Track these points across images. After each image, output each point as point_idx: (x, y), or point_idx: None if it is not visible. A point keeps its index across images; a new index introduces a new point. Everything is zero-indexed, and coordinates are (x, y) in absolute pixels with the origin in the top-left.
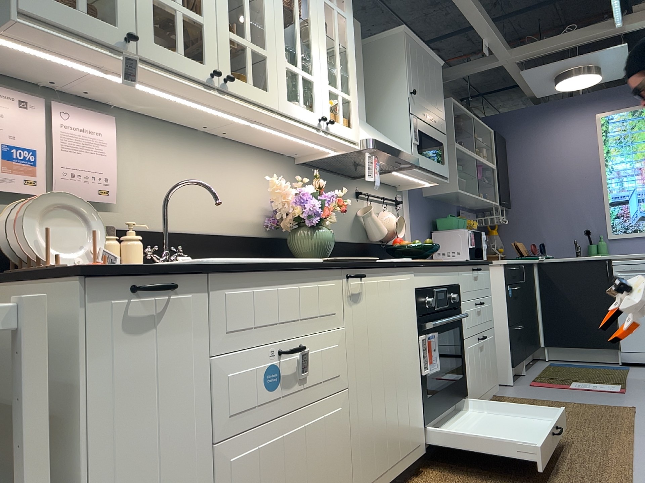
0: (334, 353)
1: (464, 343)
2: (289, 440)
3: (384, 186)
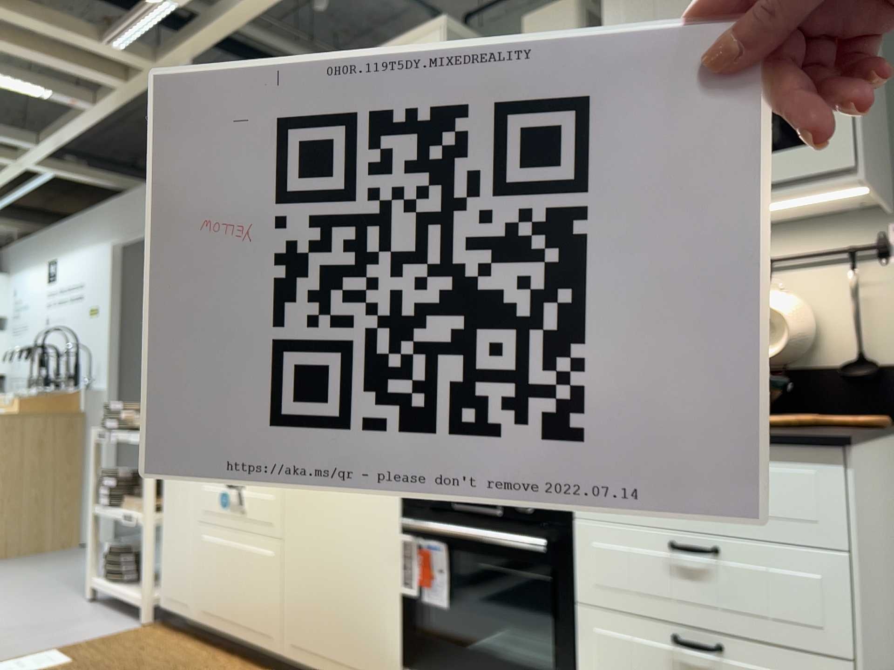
0: (270, 502)
1: (578, 613)
2: (232, 549)
3: (797, 227)
